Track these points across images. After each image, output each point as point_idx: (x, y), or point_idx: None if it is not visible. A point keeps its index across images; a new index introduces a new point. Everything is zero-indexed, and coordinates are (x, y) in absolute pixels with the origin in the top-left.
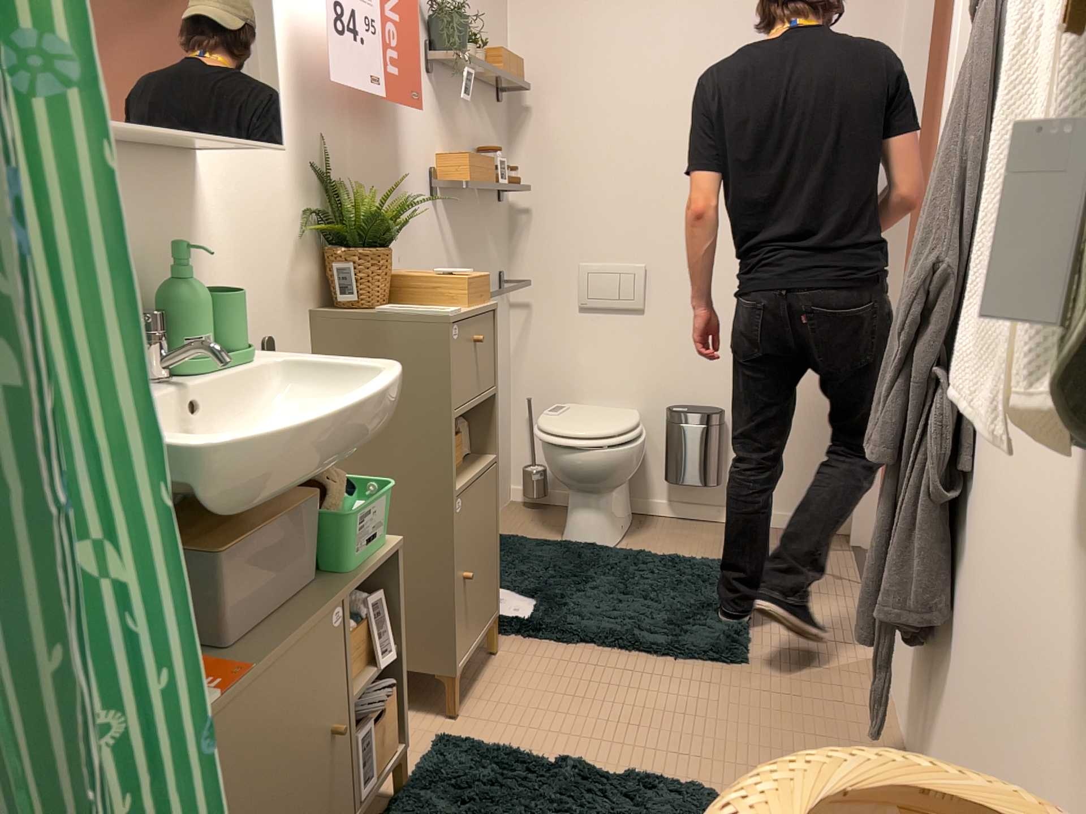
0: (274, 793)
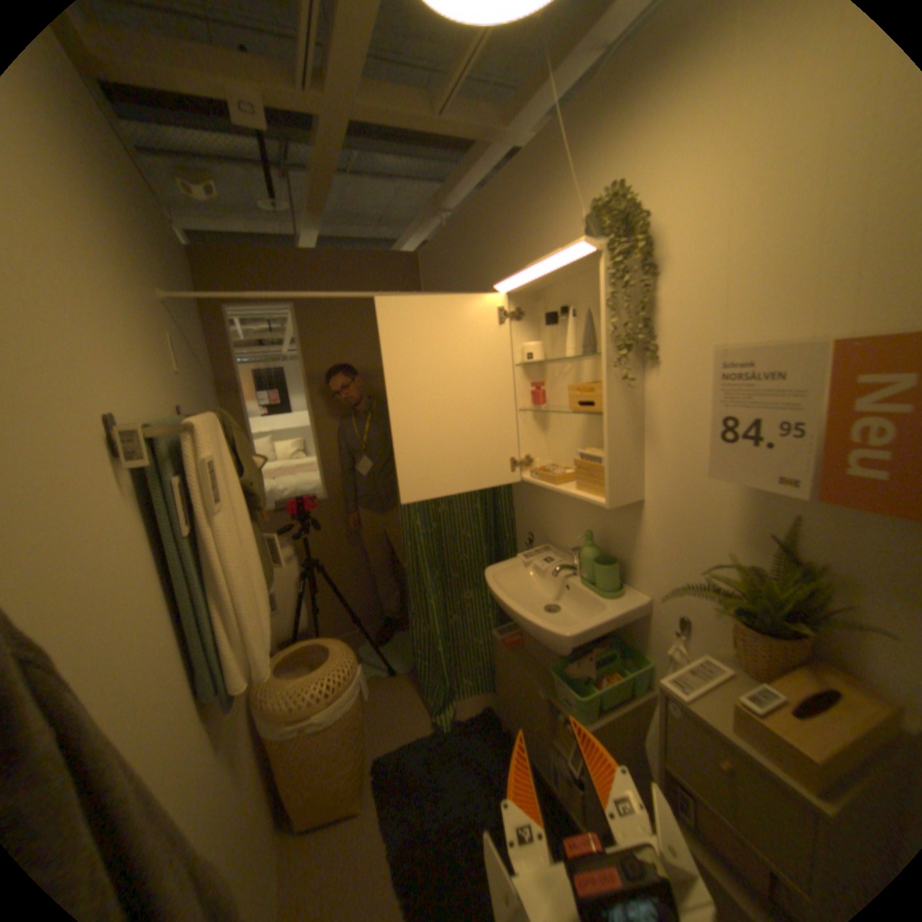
0: (514, 696)
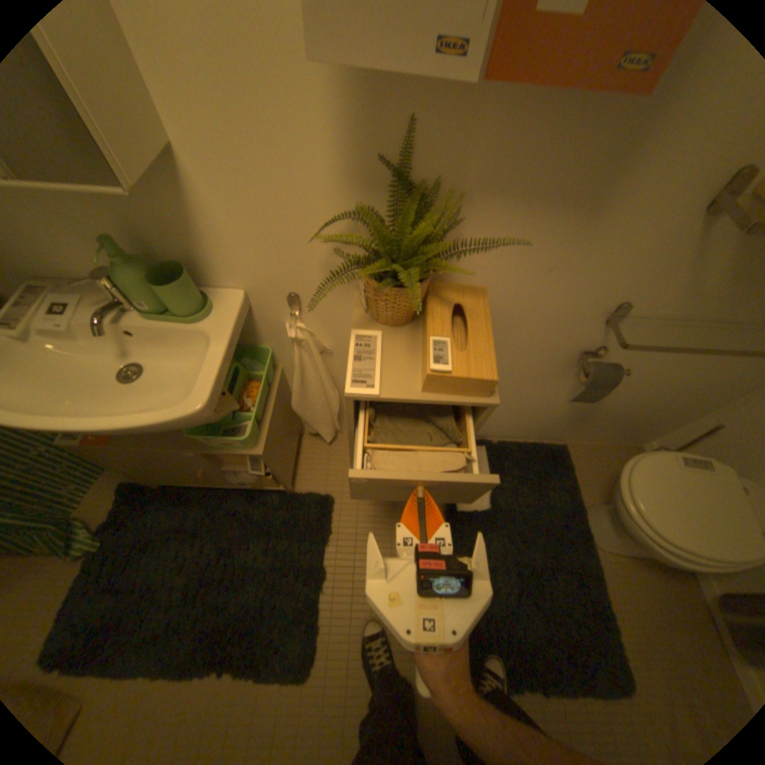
0: (147, 469)
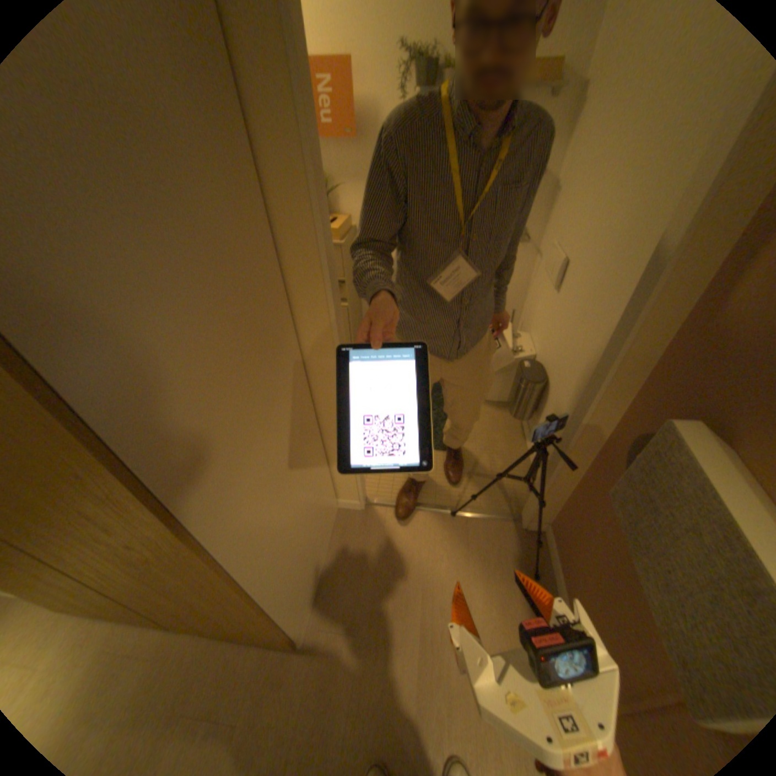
0: None
